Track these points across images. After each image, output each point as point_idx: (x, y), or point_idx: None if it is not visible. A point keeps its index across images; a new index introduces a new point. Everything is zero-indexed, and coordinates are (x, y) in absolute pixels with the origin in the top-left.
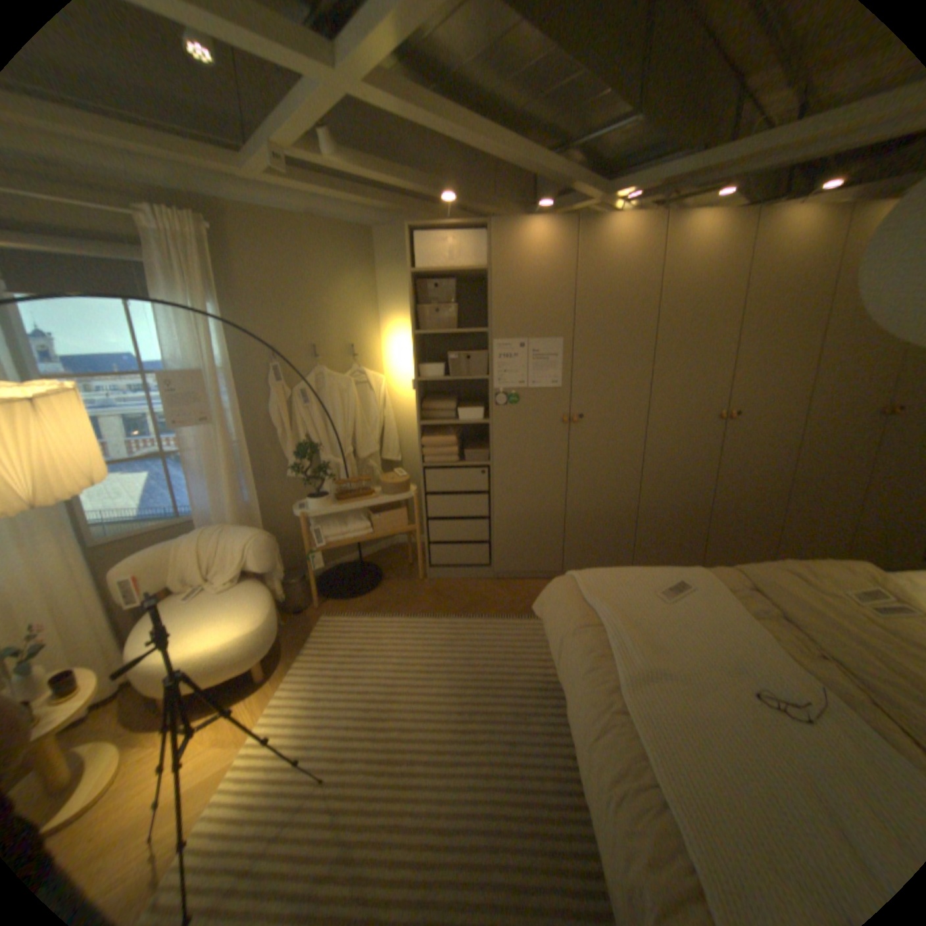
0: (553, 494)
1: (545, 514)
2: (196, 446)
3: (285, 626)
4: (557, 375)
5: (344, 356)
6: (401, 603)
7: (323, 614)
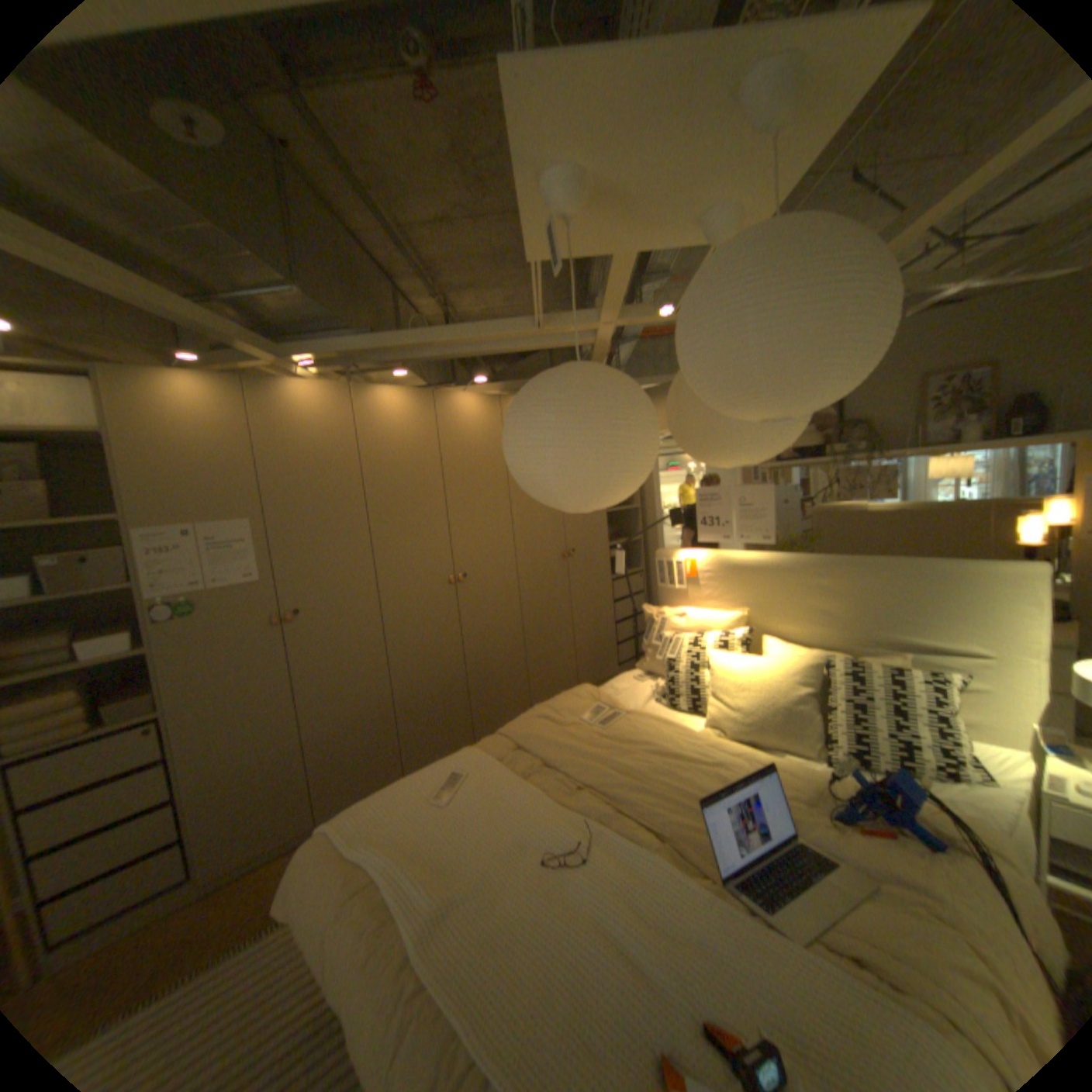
0: (279, 724)
1: (272, 757)
2: None
3: None
4: (251, 567)
5: None
6: None
7: None
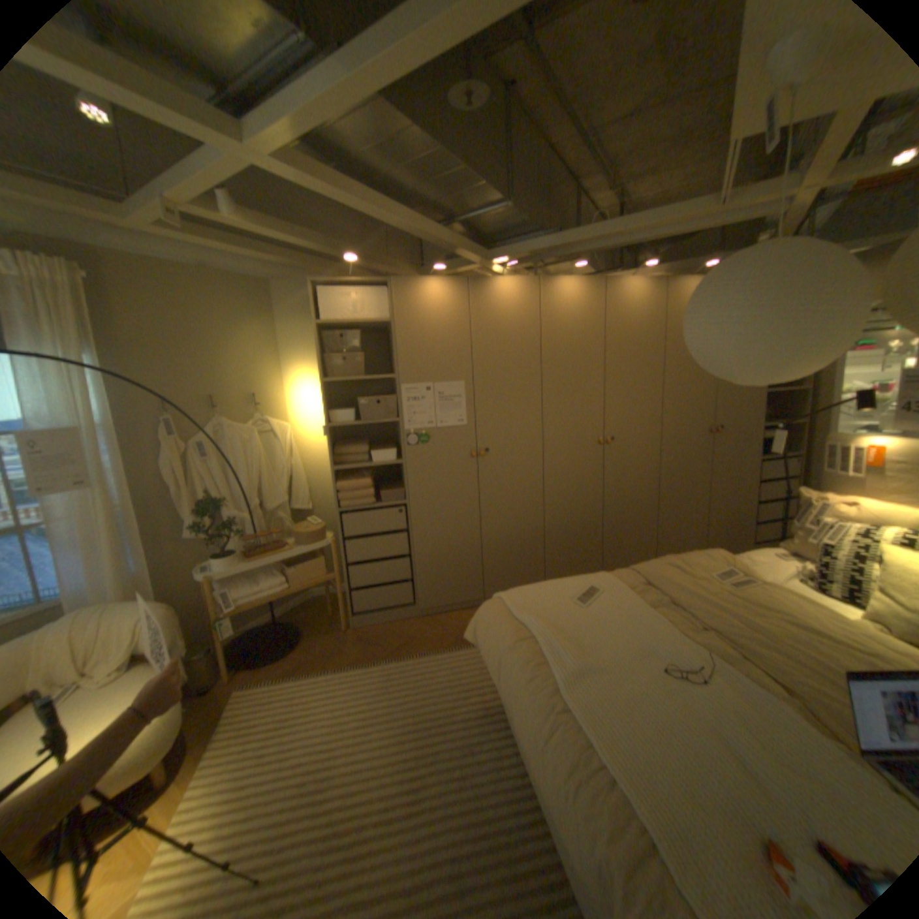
0: (469, 524)
1: (464, 545)
2: (69, 515)
3: (189, 711)
4: (463, 415)
5: (245, 406)
6: (326, 659)
7: (236, 689)
